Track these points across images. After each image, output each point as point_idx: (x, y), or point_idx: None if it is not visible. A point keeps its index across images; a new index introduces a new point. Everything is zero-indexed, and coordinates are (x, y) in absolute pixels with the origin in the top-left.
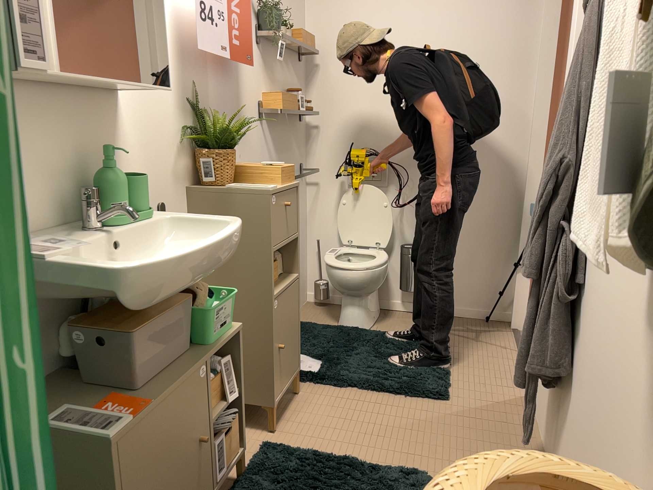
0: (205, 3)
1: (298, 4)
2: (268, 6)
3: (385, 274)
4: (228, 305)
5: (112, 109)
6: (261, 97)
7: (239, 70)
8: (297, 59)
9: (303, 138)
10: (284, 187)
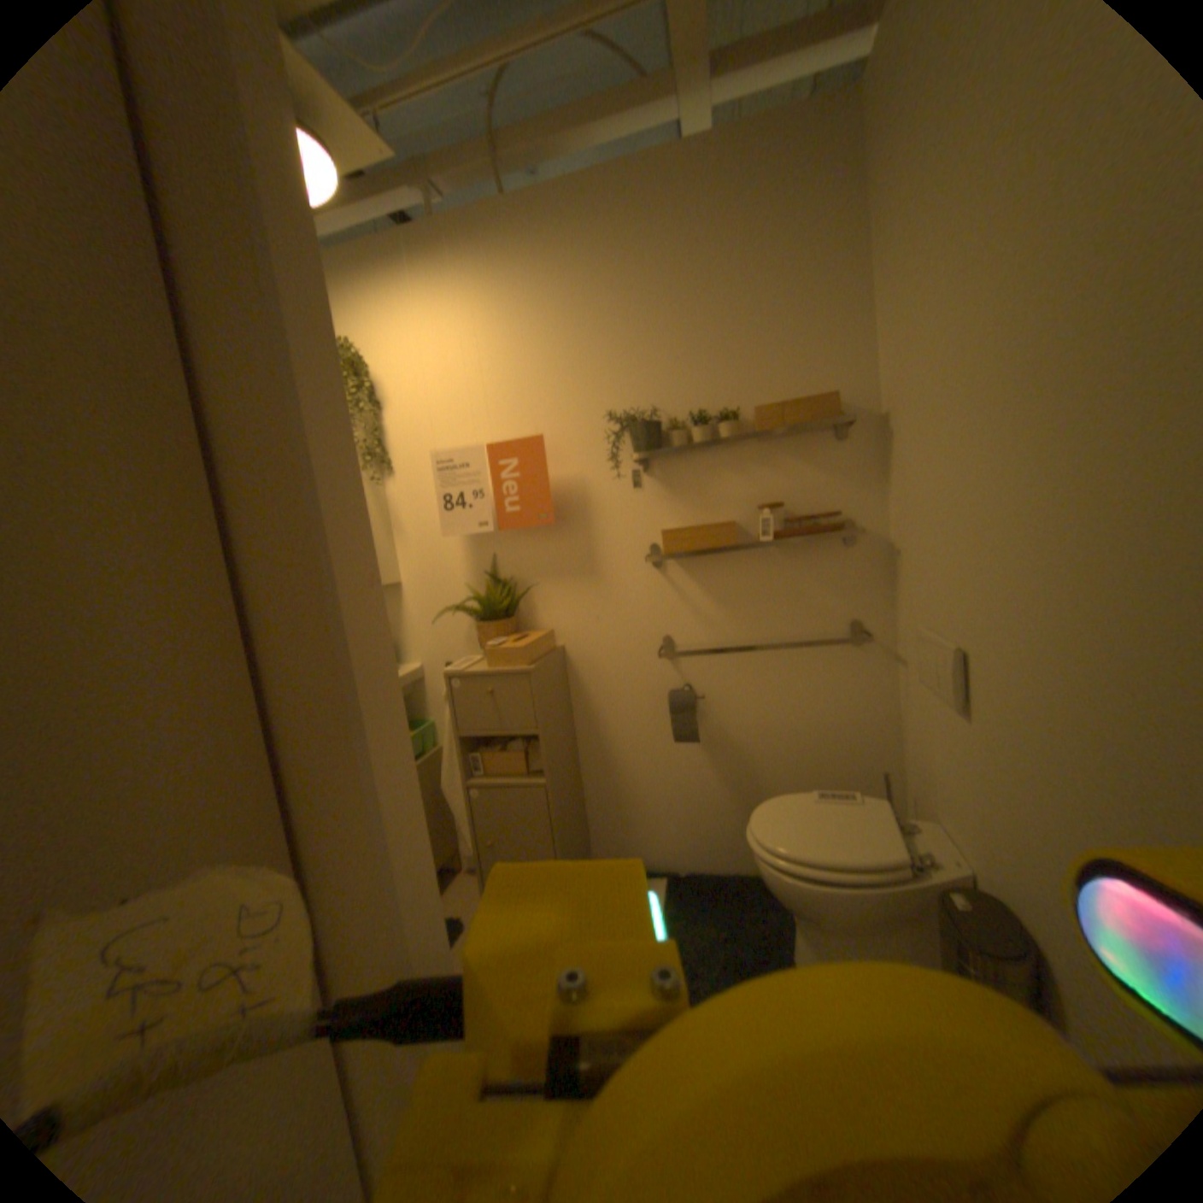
0: (448, 491)
1: (831, 329)
2: (632, 417)
3: (821, 904)
4: None
5: (394, 594)
6: (659, 534)
7: (591, 514)
8: (829, 432)
9: (867, 571)
10: (486, 670)
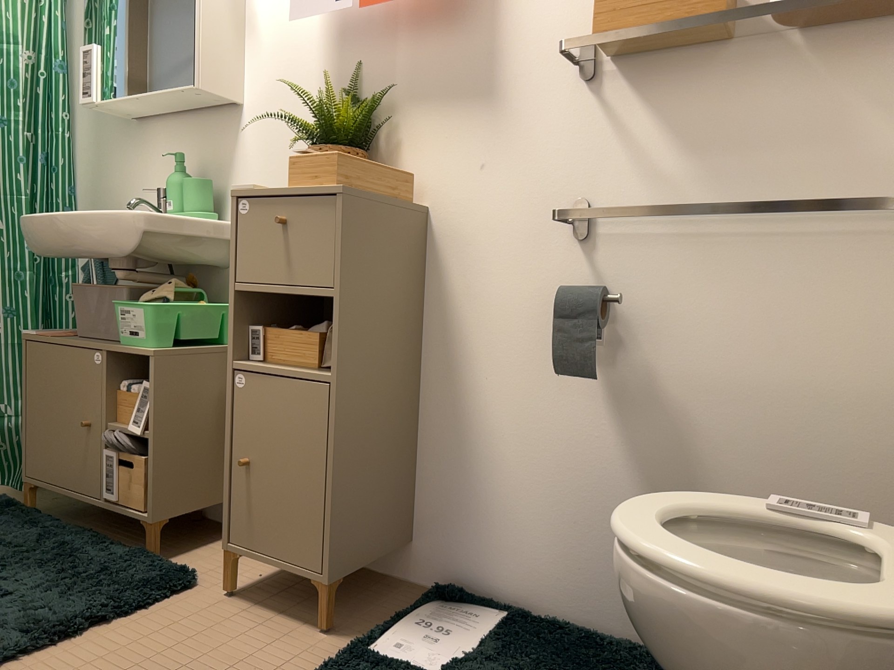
0: None
1: None
2: None
3: (692, 623)
4: (143, 314)
5: (236, 126)
6: (593, 32)
7: (497, 3)
8: None
9: None
10: (284, 192)
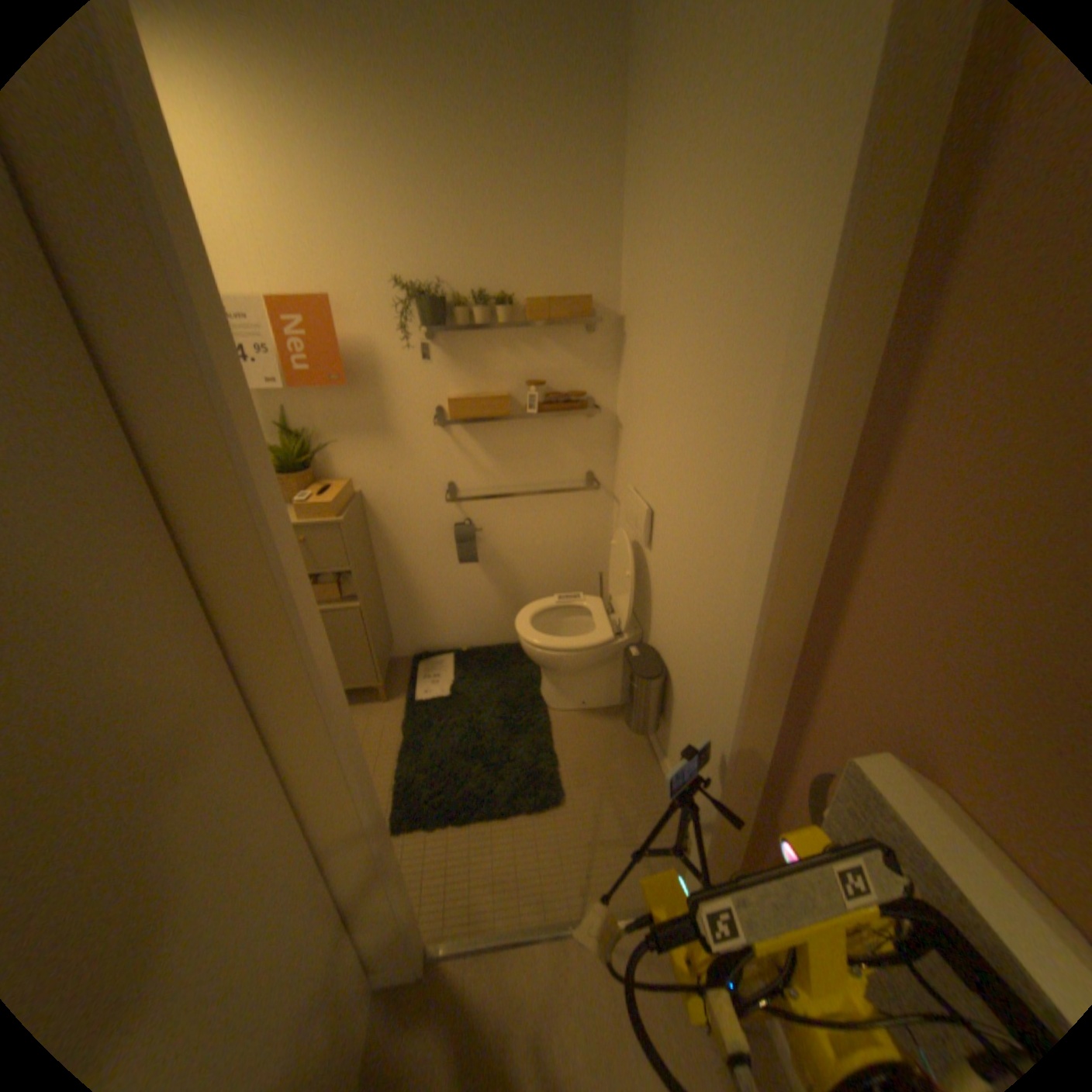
0: None
1: (587, 238)
2: (418, 291)
3: (558, 663)
4: None
5: None
6: (443, 400)
7: (379, 378)
8: (580, 328)
9: (597, 439)
10: (295, 524)
